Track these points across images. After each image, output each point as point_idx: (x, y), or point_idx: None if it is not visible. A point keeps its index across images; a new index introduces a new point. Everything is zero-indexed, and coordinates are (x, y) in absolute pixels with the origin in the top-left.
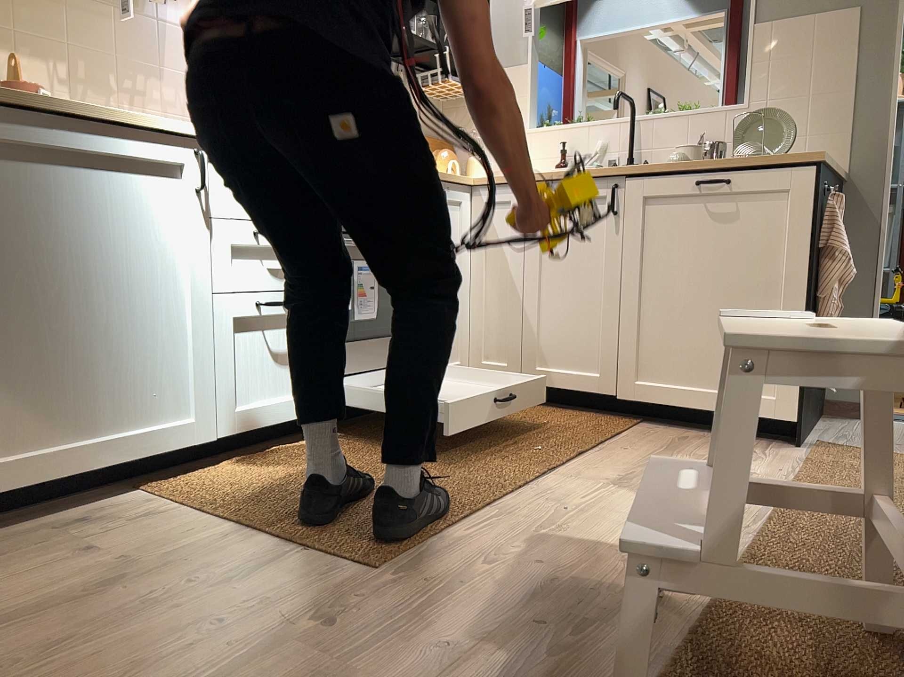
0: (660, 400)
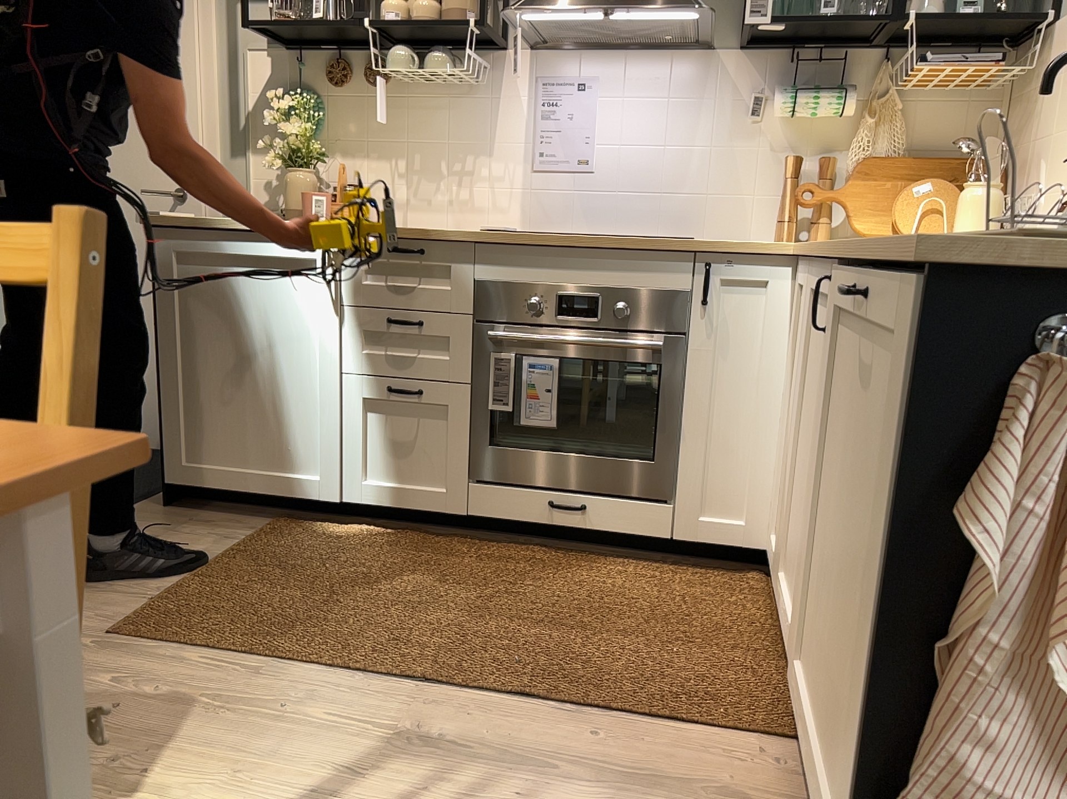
0: (805, 723)
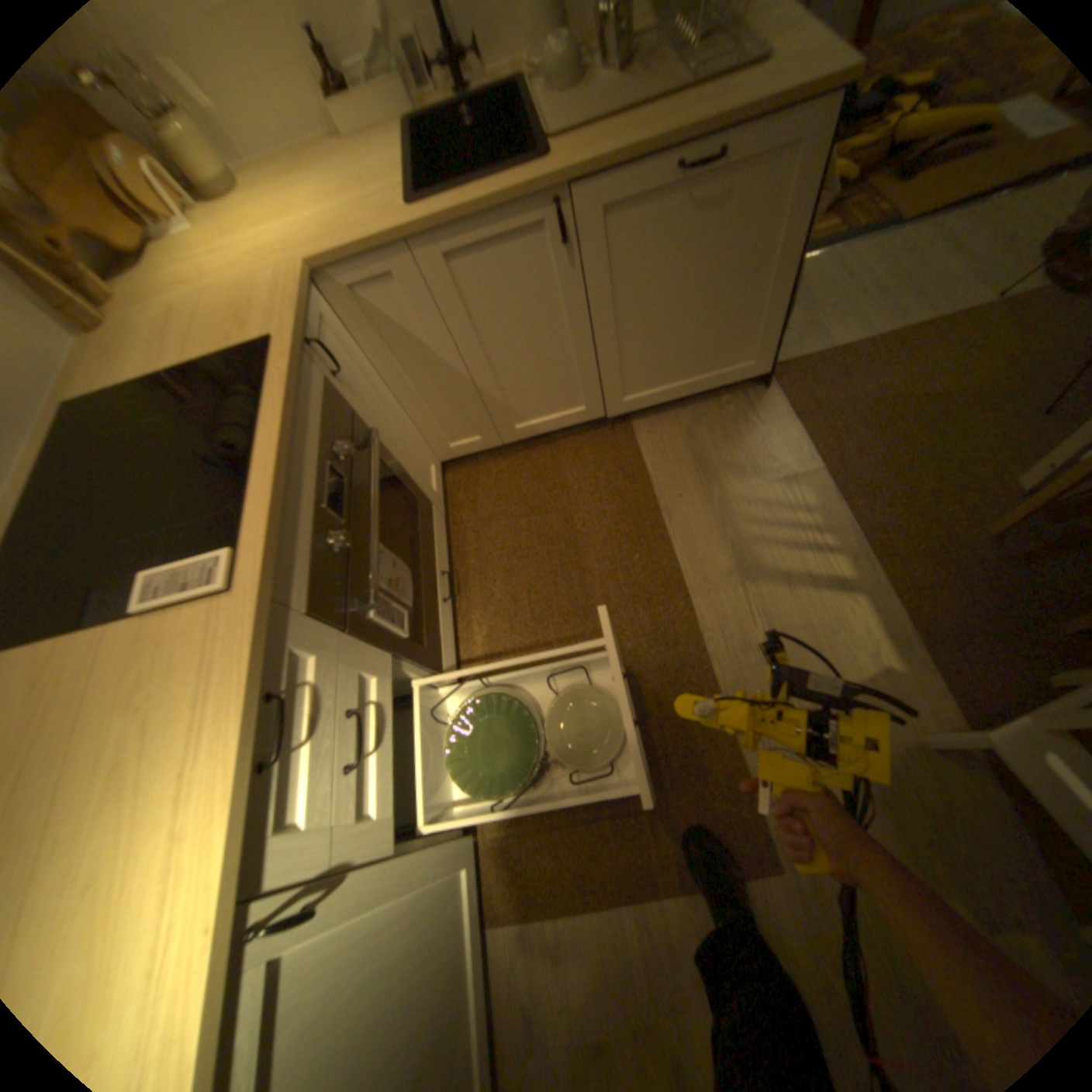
0: (646, 407)
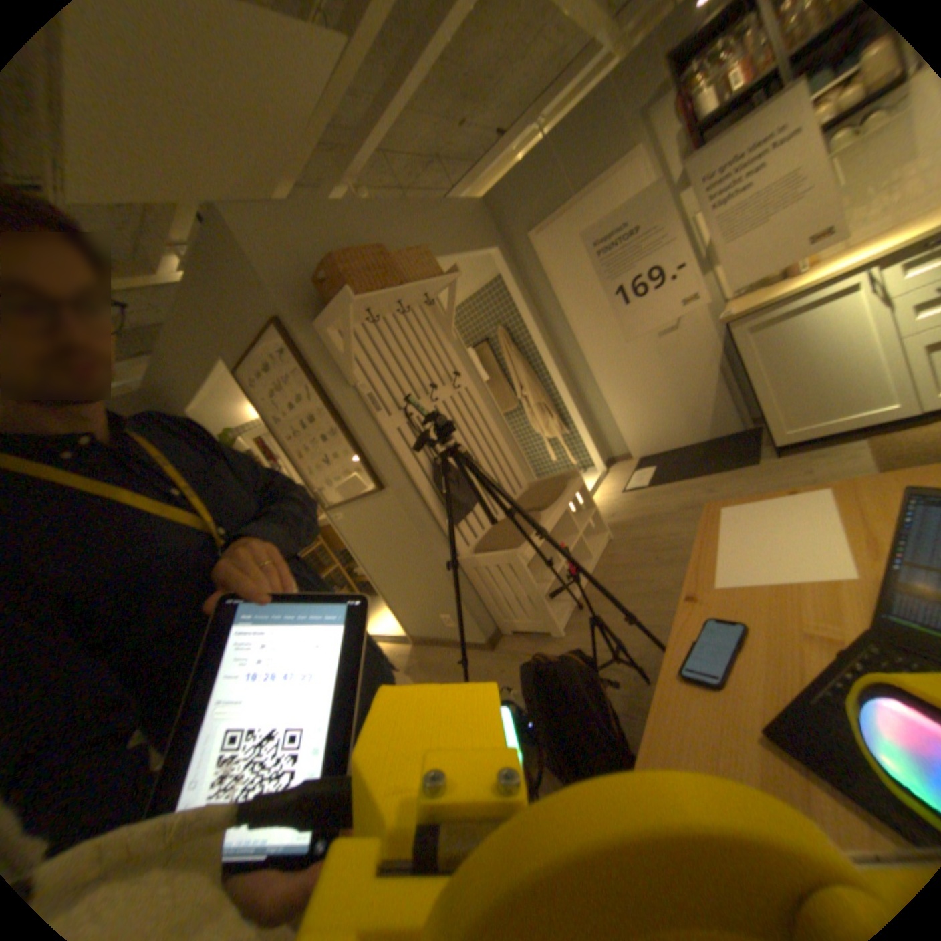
0: None
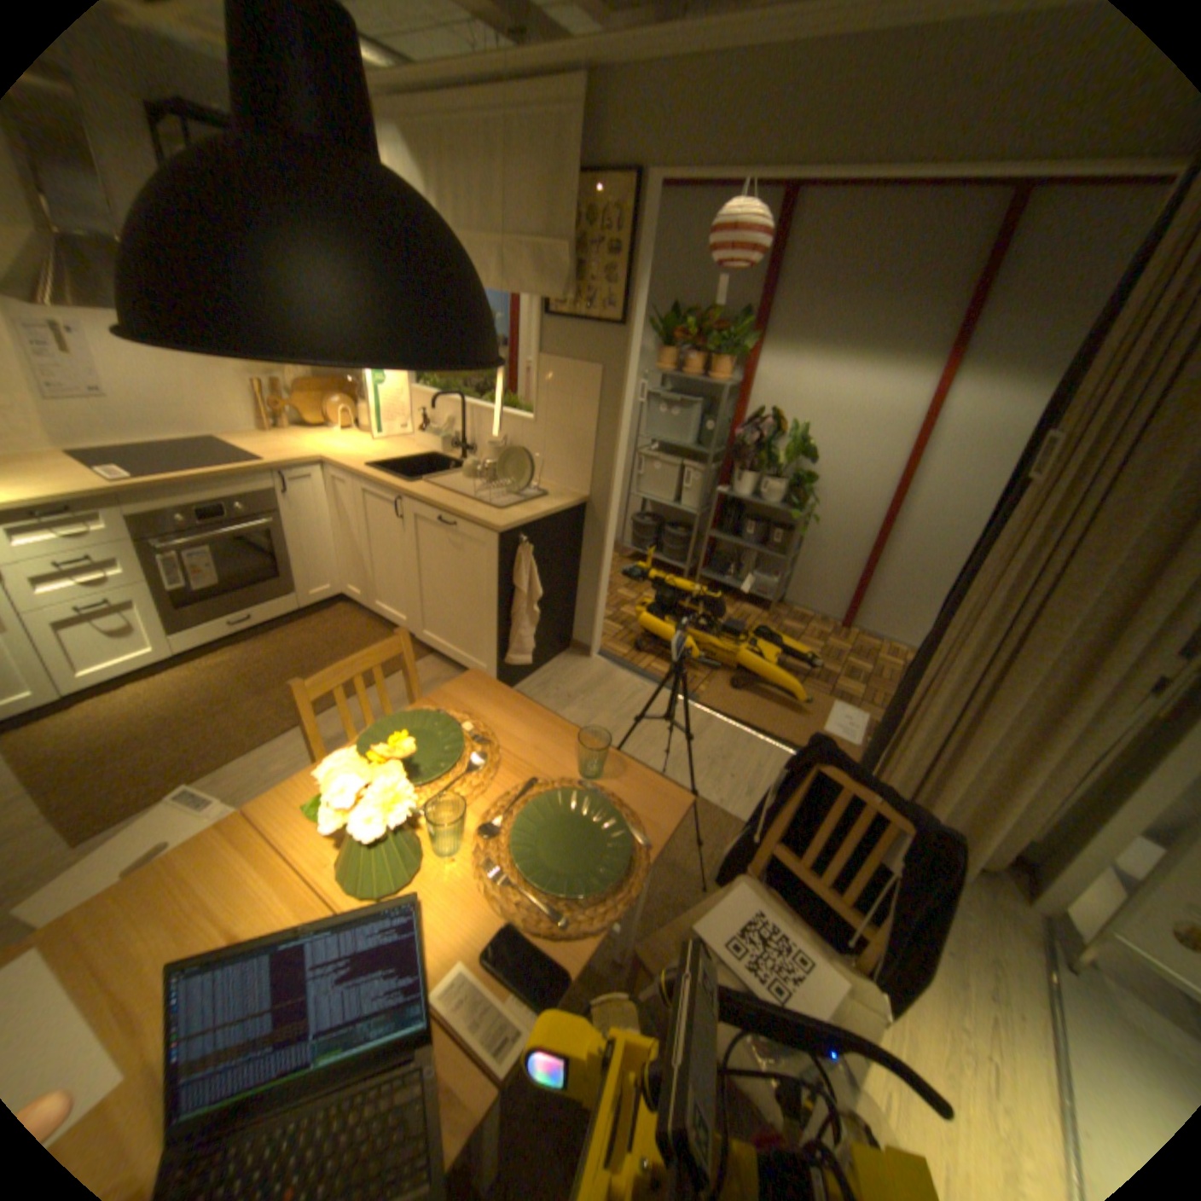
0: (435, 647)
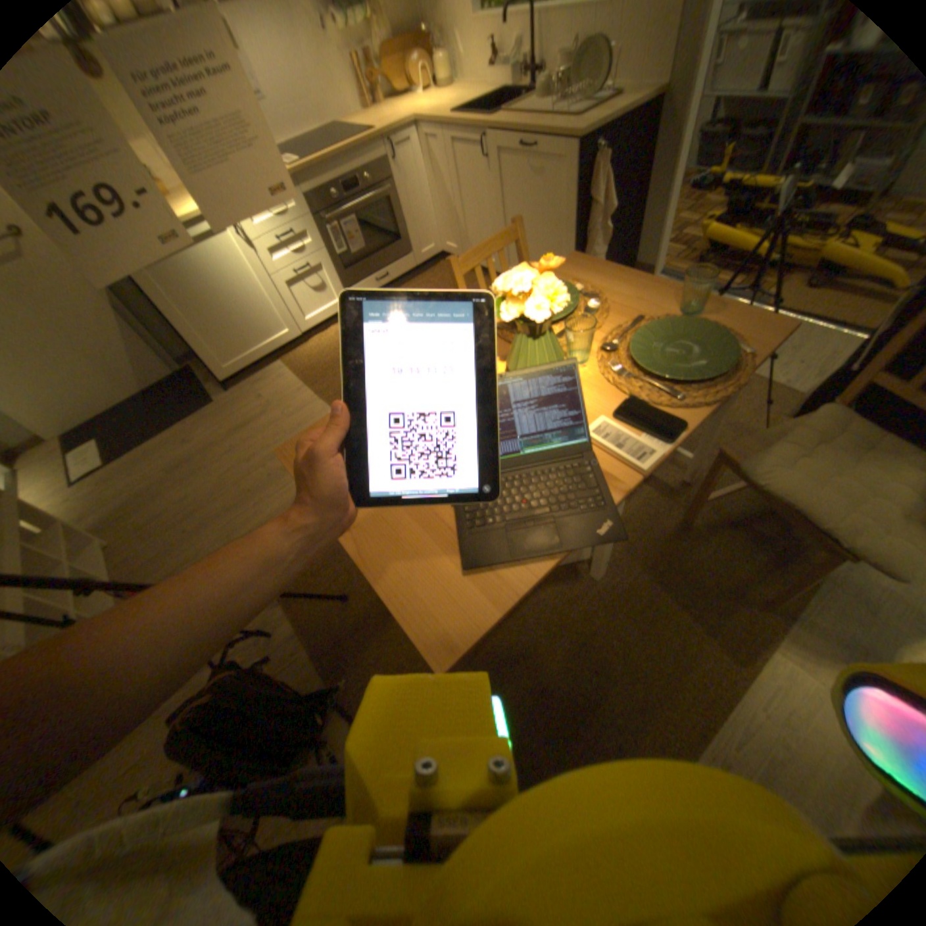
0: None
